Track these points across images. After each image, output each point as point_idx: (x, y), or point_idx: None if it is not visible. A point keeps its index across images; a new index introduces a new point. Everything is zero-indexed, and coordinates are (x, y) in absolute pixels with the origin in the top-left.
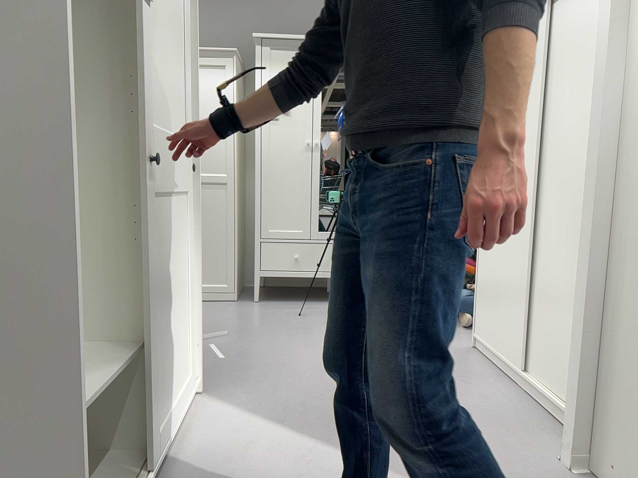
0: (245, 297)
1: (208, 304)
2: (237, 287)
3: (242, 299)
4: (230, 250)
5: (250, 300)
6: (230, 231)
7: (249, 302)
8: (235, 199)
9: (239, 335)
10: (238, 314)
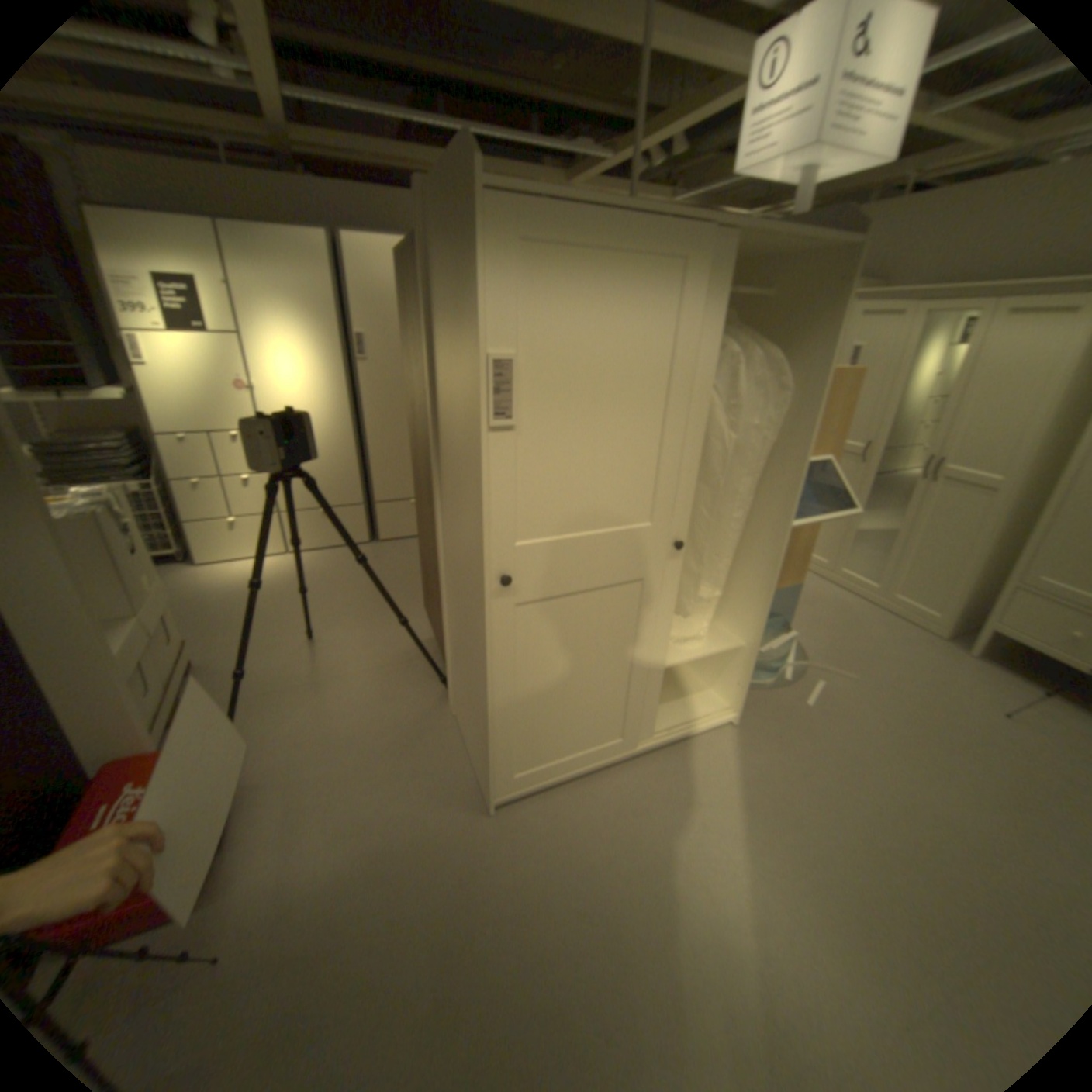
0: (969, 643)
1: (903, 627)
2: (958, 626)
3: (961, 643)
4: (964, 580)
5: (970, 651)
6: (975, 557)
7: (966, 653)
8: (1001, 516)
9: (874, 691)
10: (918, 662)
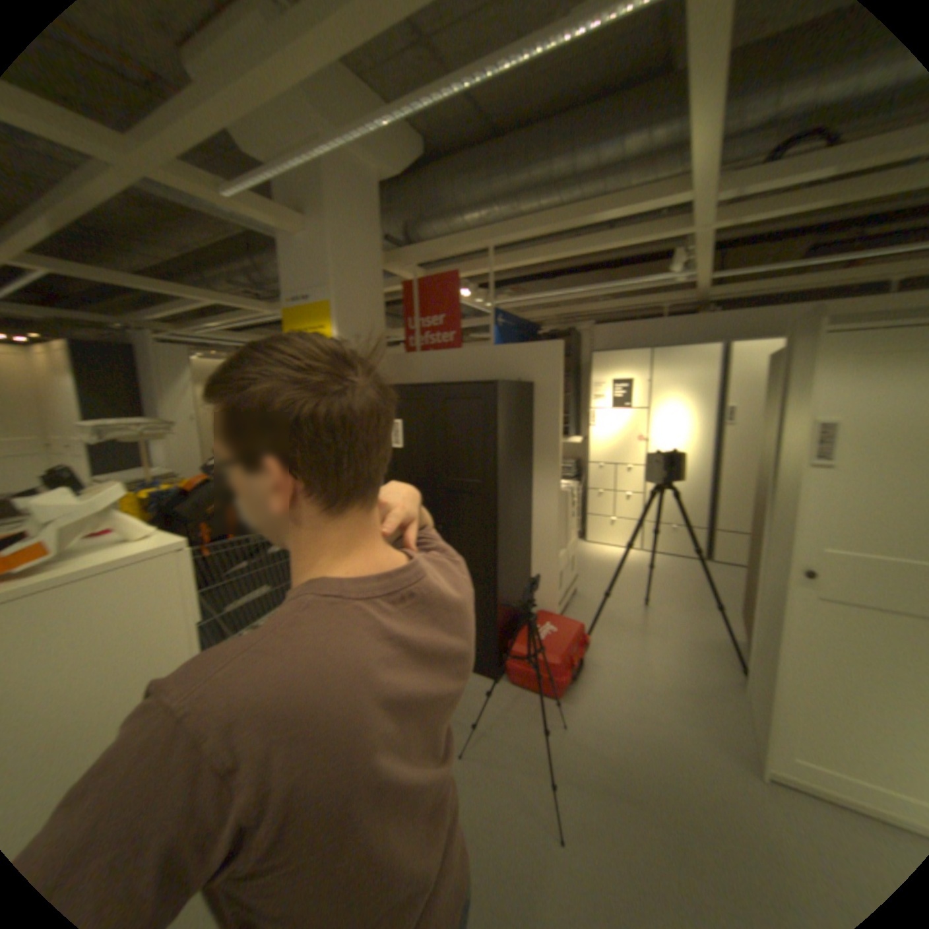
0: None
1: None
2: None
3: None
4: None
5: None
6: None
7: None
8: None
9: None
10: None
